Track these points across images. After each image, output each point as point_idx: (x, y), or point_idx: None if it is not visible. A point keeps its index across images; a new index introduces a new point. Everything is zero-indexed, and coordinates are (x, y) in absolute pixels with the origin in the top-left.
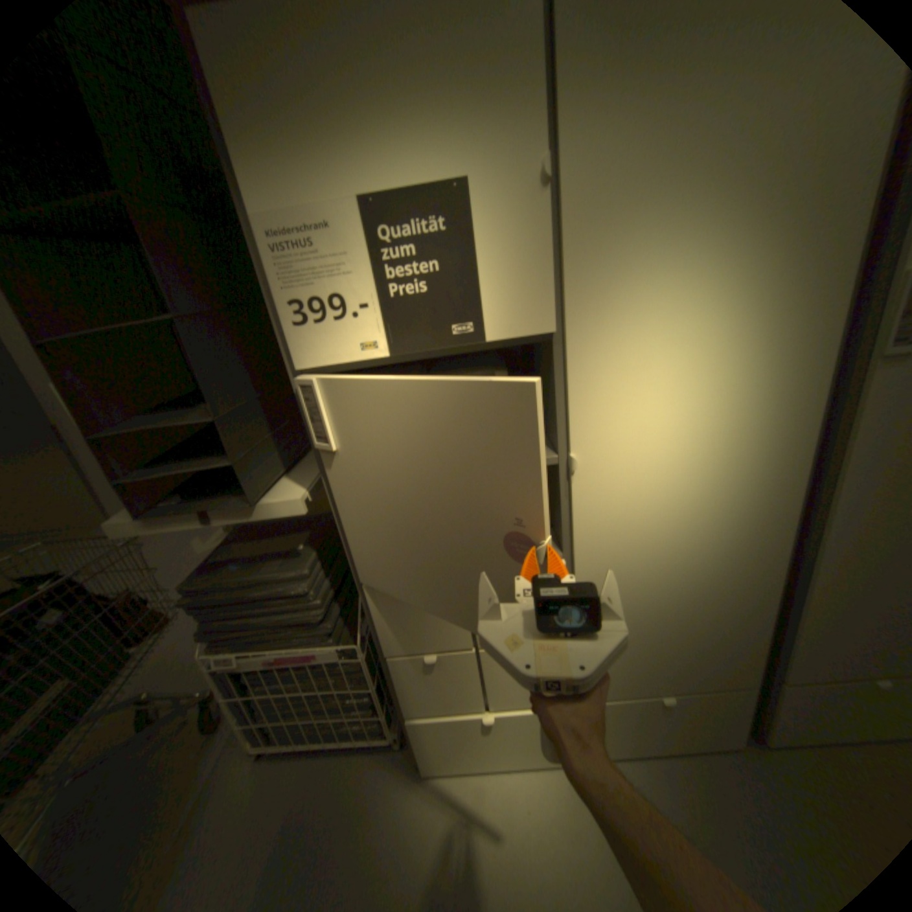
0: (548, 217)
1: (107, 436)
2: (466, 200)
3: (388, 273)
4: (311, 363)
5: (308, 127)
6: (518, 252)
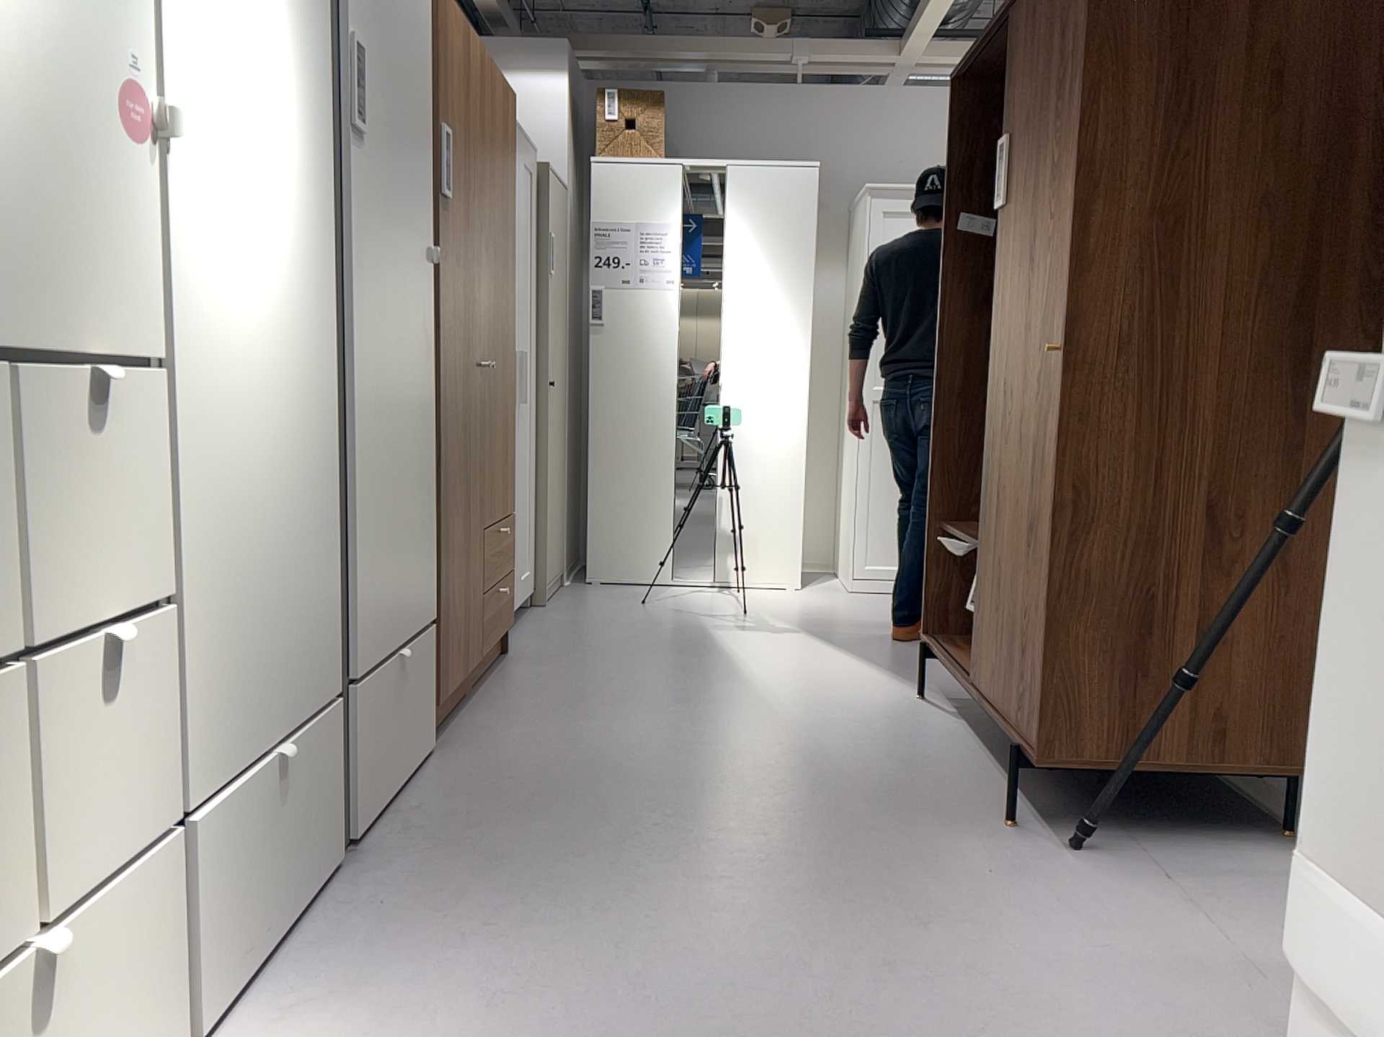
0: None
1: None
2: None
3: None
4: None
5: None
6: None
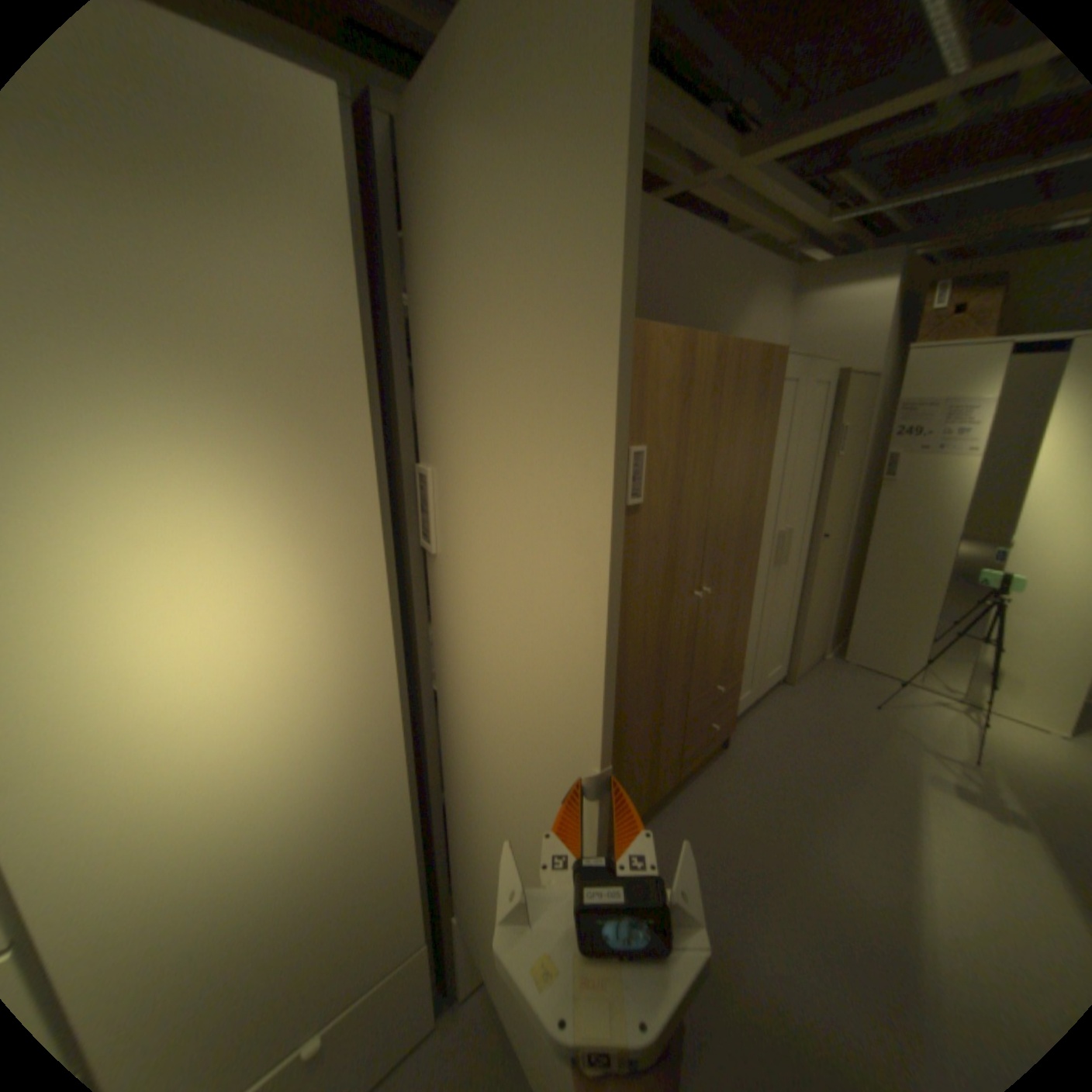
0: None
1: None
2: None
3: None
4: None
5: None
6: None
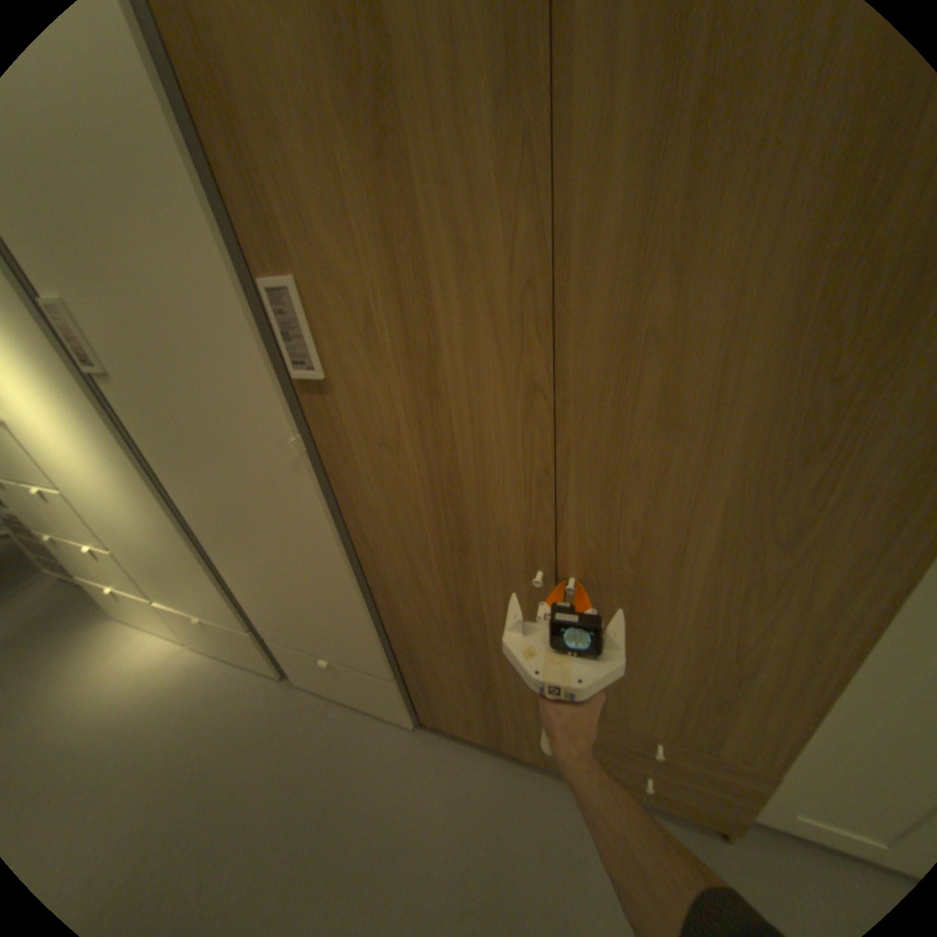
0: None
1: None
2: None
3: None
4: None
5: None
6: None
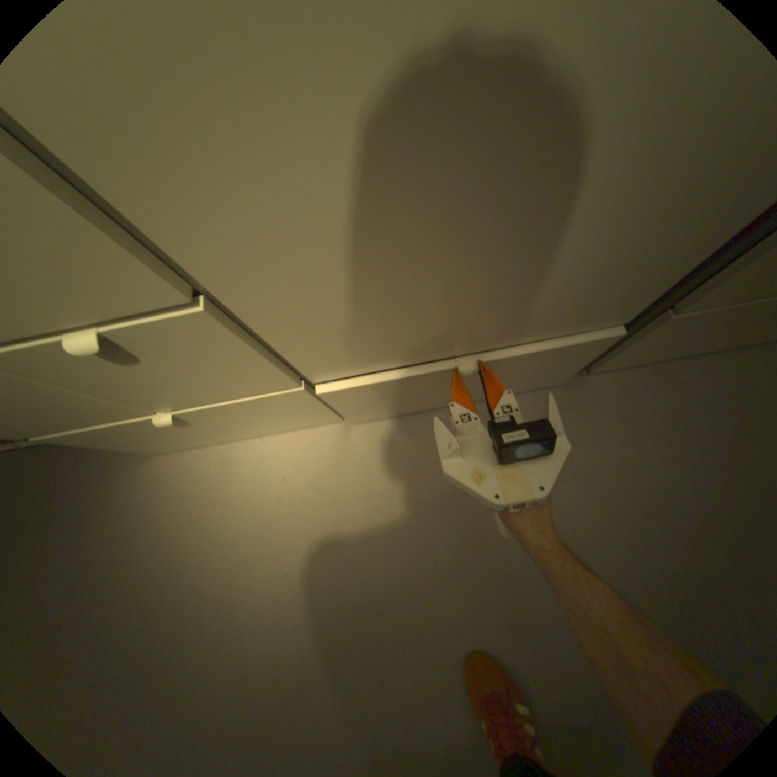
0: None
1: None
2: None
3: None
4: None
5: None
6: None
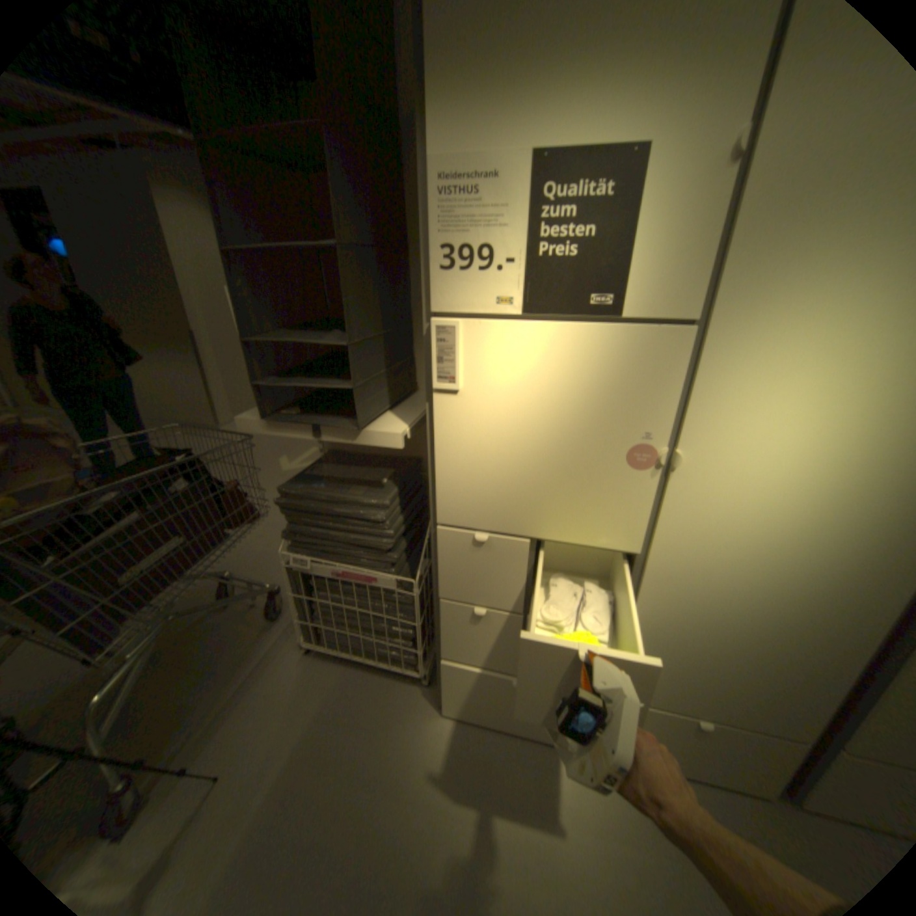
0: (728, 196)
1: (258, 341)
2: (644, 166)
3: (543, 231)
4: (447, 308)
5: (506, 73)
6: (684, 228)
